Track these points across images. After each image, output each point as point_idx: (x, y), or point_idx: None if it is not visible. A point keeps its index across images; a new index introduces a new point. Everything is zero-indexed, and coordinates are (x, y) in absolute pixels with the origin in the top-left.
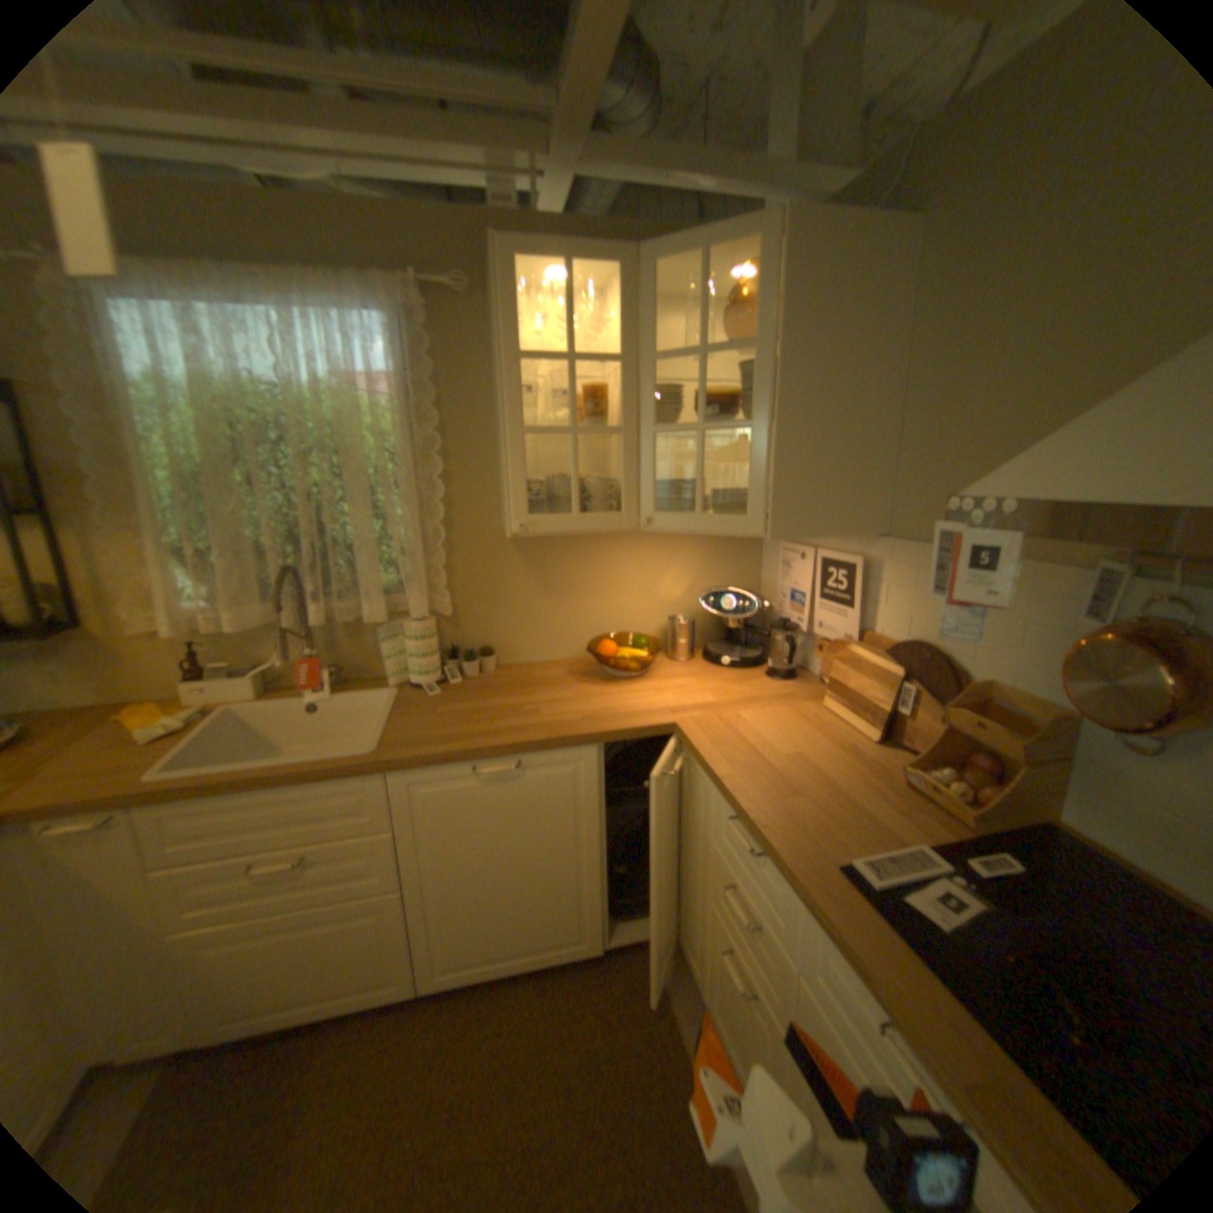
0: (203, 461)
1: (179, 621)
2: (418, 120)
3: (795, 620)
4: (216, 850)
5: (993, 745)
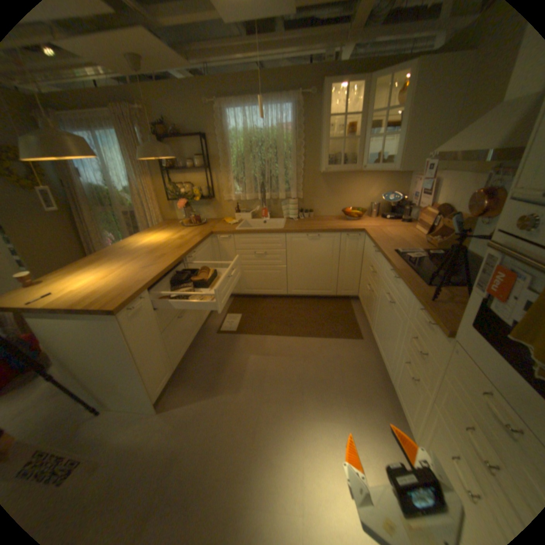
0: (242, 153)
1: (235, 196)
2: (305, 39)
3: (414, 202)
4: (248, 247)
5: (450, 227)
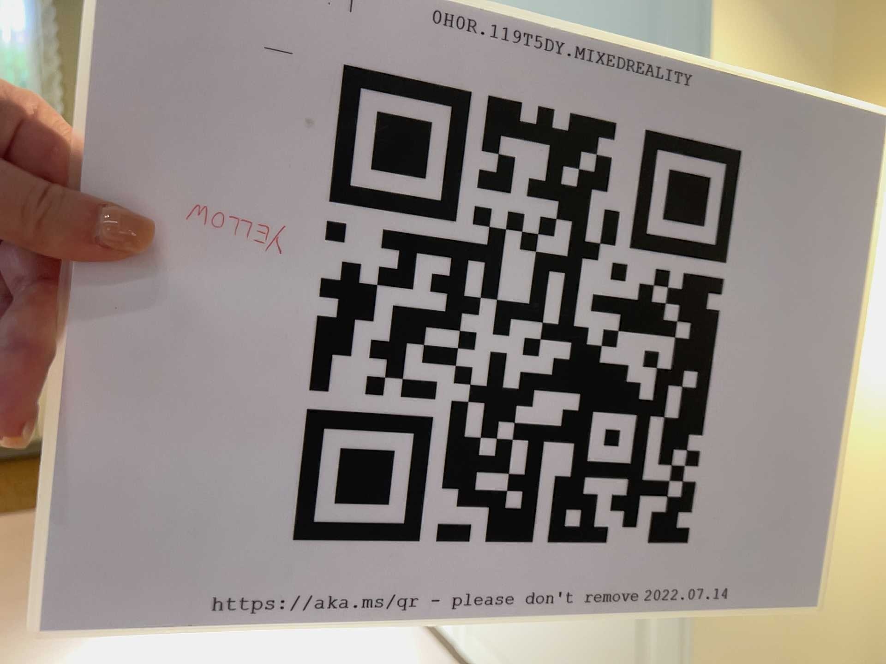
0: None
1: None
2: None
3: None
4: None
5: None
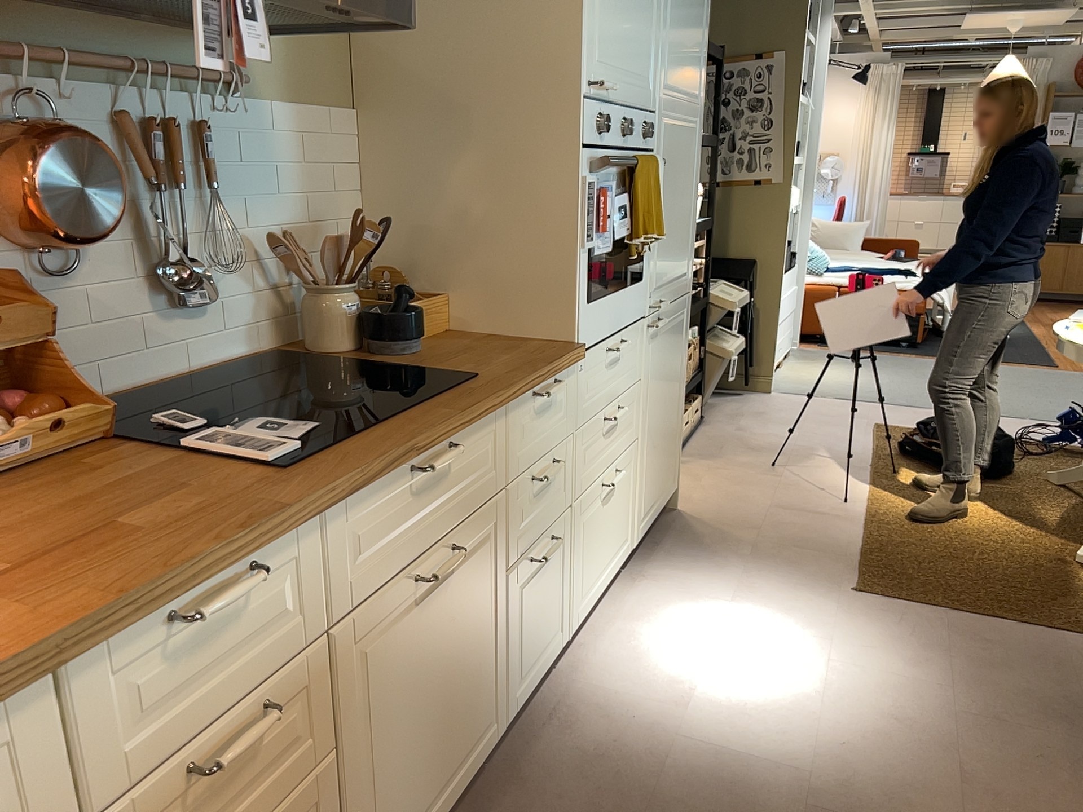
0: None
1: None
2: None
3: None
4: None
5: None
